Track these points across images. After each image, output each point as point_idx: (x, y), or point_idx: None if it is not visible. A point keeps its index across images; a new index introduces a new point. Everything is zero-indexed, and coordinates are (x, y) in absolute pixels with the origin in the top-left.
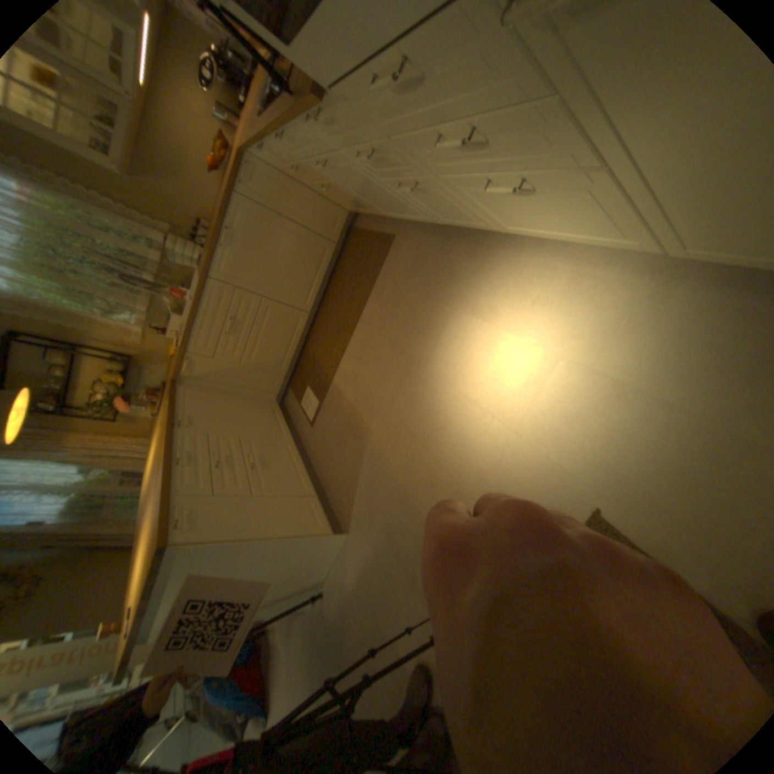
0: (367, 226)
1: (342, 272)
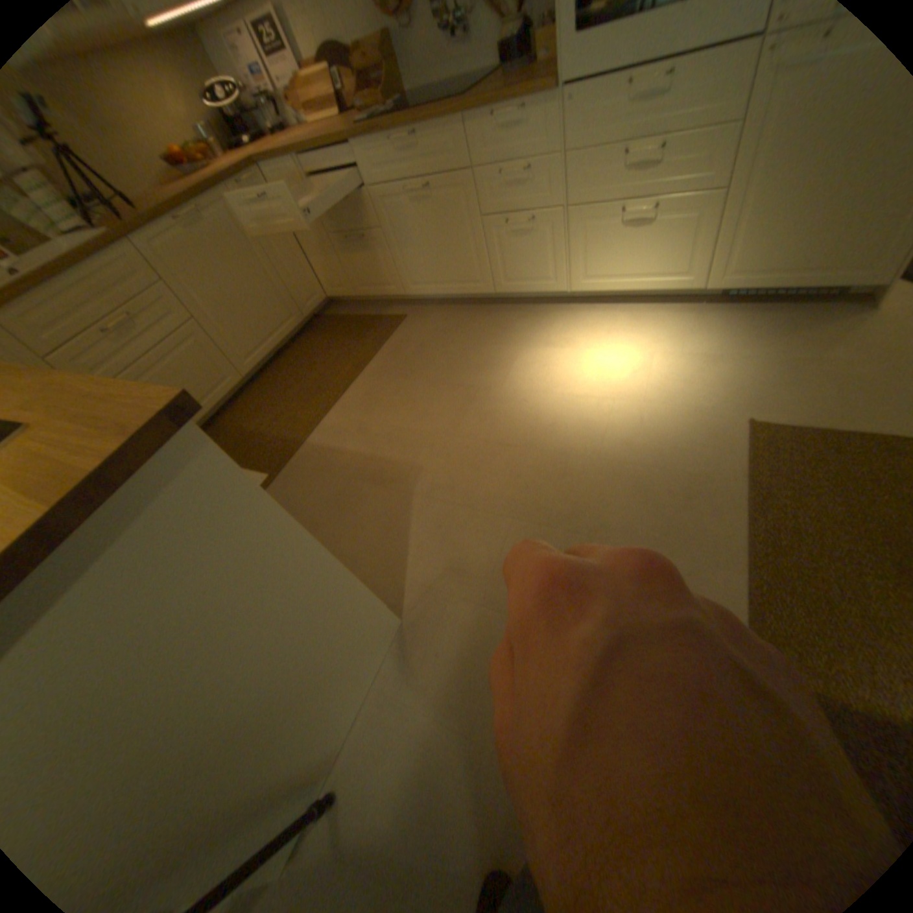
0: (349, 314)
1: (303, 347)
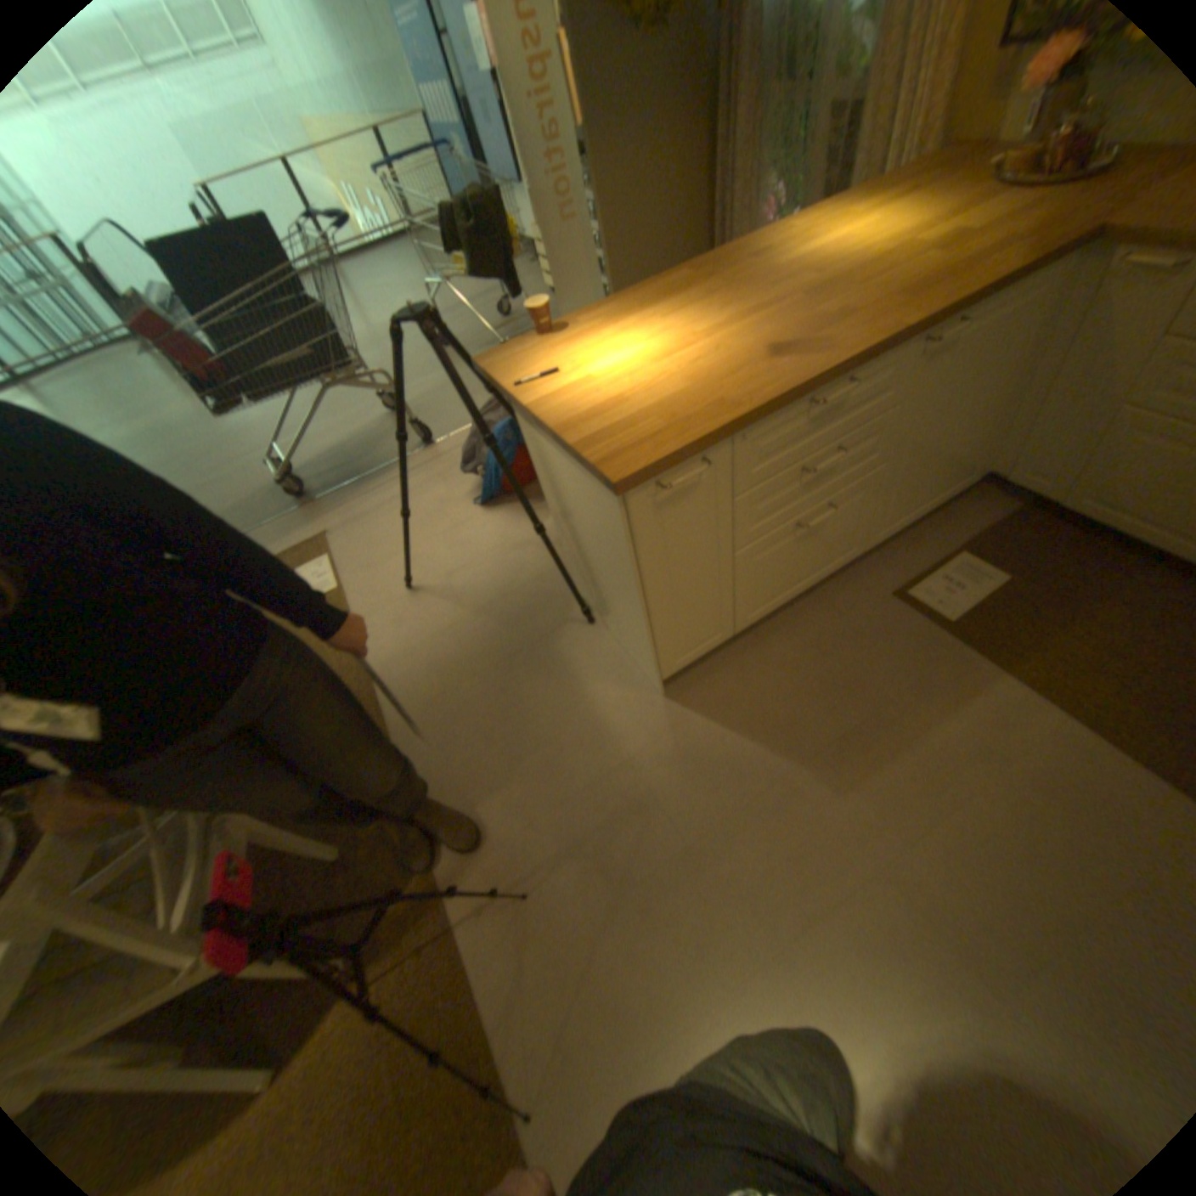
0: None
1: None
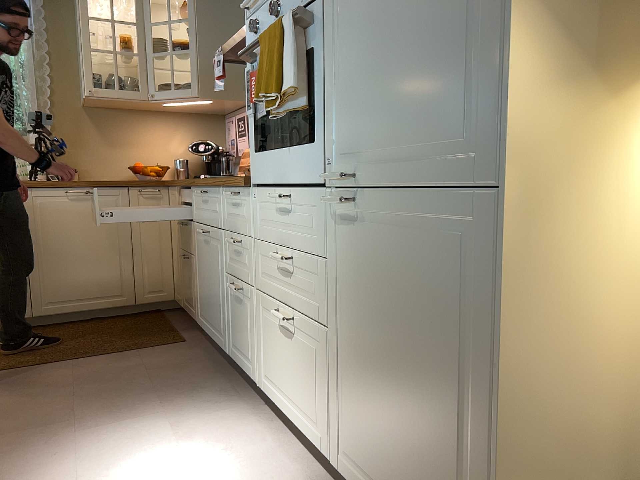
0: (171, 321)
1: (106, 325)
